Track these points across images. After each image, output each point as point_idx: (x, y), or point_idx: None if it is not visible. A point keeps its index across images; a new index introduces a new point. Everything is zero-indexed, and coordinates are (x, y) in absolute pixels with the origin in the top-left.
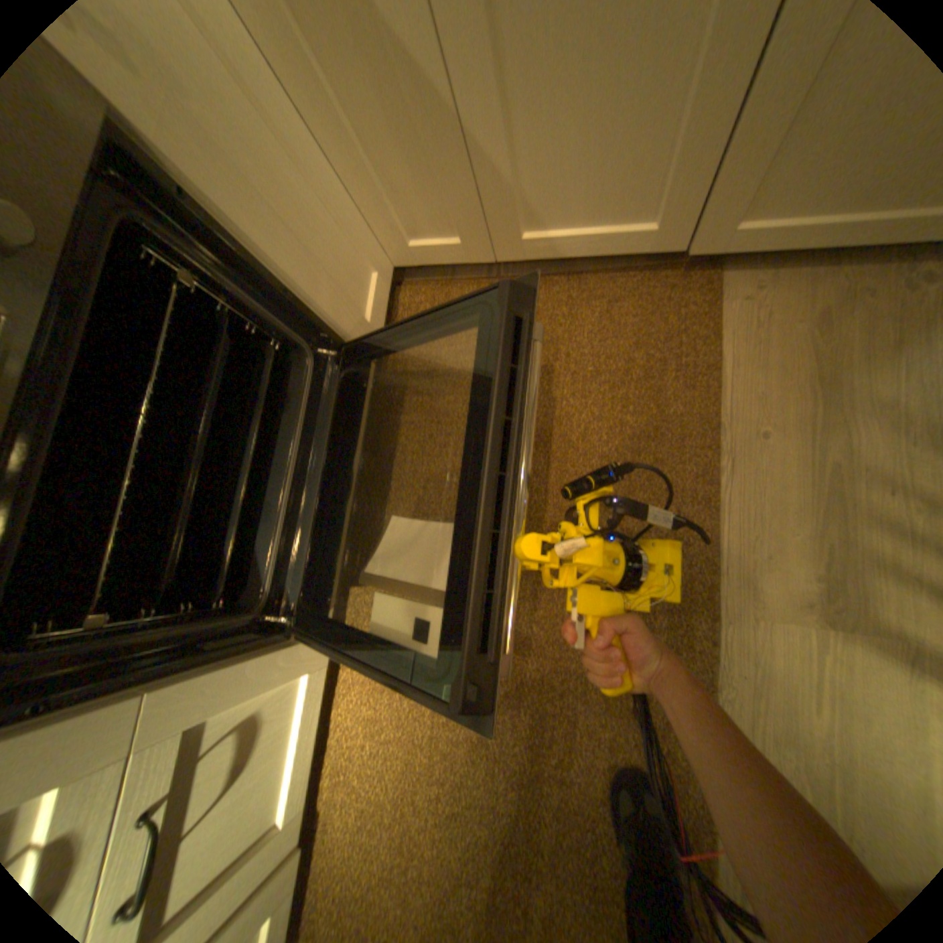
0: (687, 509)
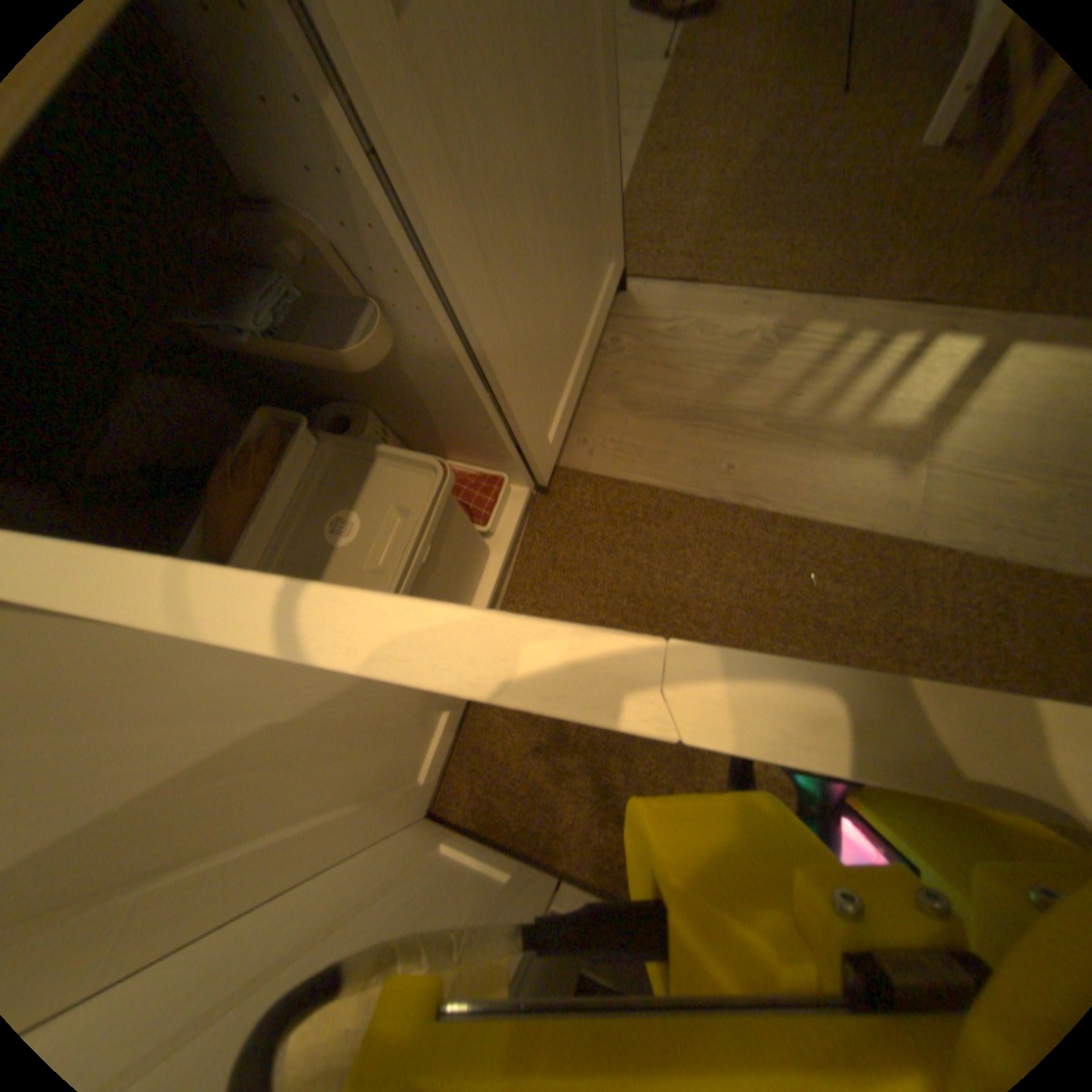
0: (804, 541)
